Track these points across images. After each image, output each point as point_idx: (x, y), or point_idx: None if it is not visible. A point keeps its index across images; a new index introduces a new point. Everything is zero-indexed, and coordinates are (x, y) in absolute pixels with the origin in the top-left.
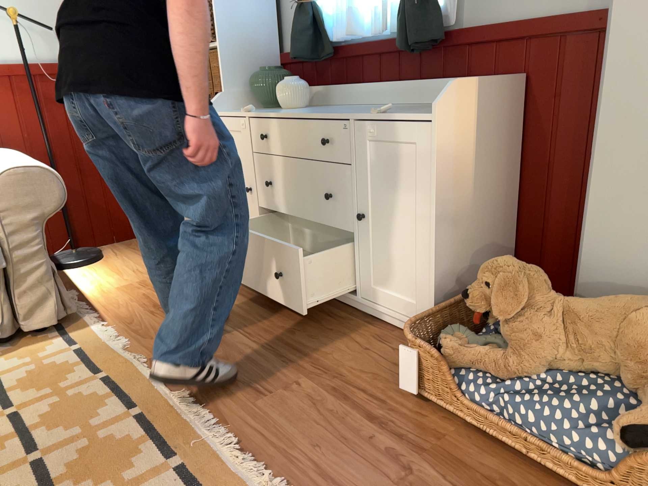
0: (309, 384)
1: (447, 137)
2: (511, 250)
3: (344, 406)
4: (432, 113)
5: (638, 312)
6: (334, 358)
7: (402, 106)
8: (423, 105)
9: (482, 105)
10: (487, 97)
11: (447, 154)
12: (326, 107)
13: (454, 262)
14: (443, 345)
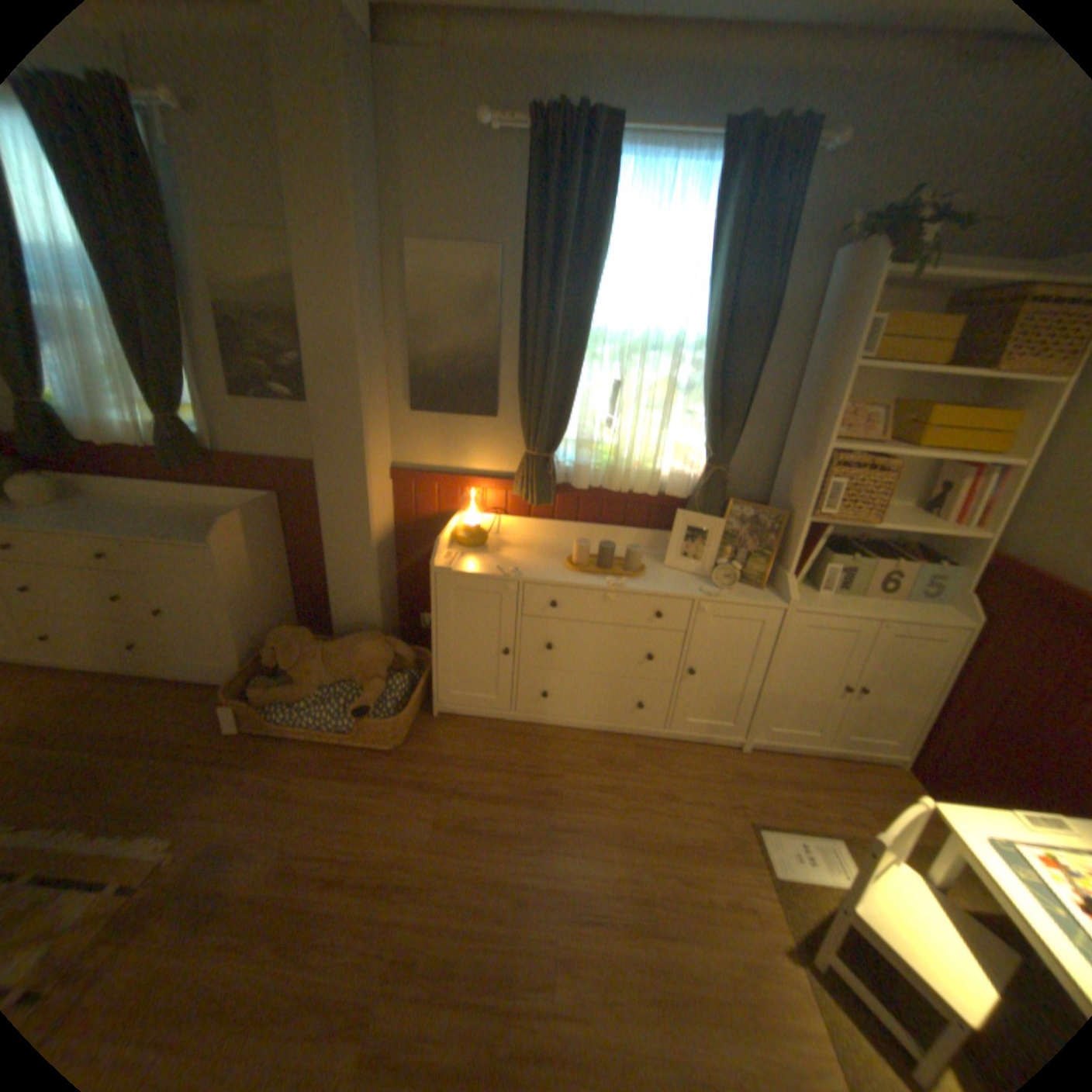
0: (139, 763)
1: (224, 557)
2: (292, 605)
3: (178, 766)
4: (208, 541)
5: (357, 646)
6: (157, 733)
7: (175, 507)
8: (196, 509)
9: (248, 516)
10: (250, 518)
11: (226, 568)
12: (82, 500)
13: (248, 632)
14: (249, 697)
